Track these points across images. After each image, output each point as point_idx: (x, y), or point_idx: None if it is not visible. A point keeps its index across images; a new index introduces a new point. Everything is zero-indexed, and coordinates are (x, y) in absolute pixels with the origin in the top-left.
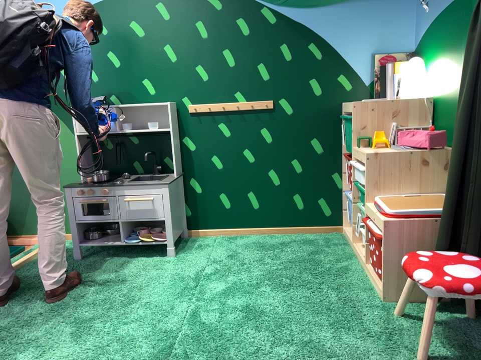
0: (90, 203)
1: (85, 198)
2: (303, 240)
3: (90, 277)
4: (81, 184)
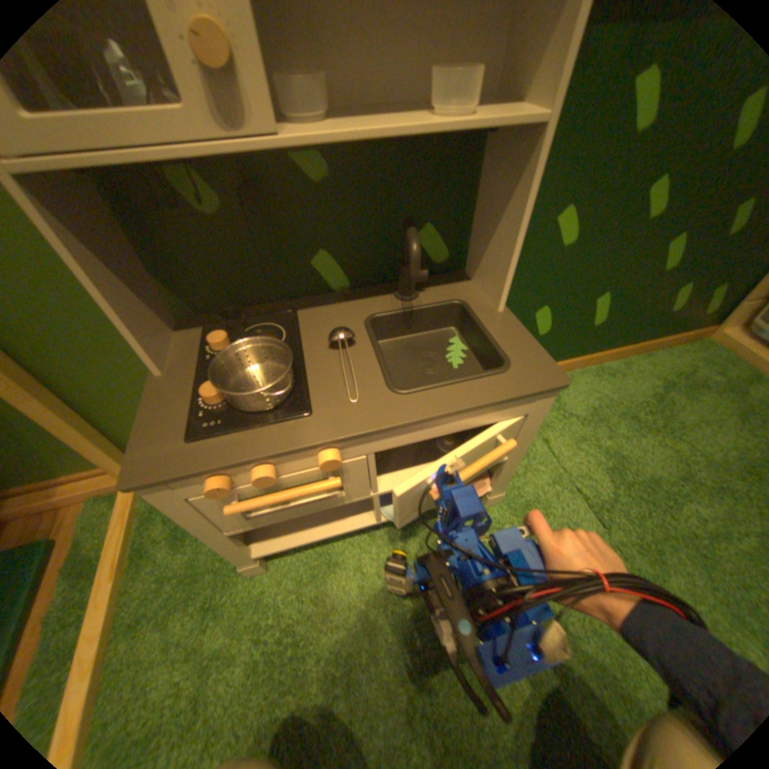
0: (282, 499)
1: (249, 486)
2: (674, 374)
3: (360, 666)
4: (204, 437)
